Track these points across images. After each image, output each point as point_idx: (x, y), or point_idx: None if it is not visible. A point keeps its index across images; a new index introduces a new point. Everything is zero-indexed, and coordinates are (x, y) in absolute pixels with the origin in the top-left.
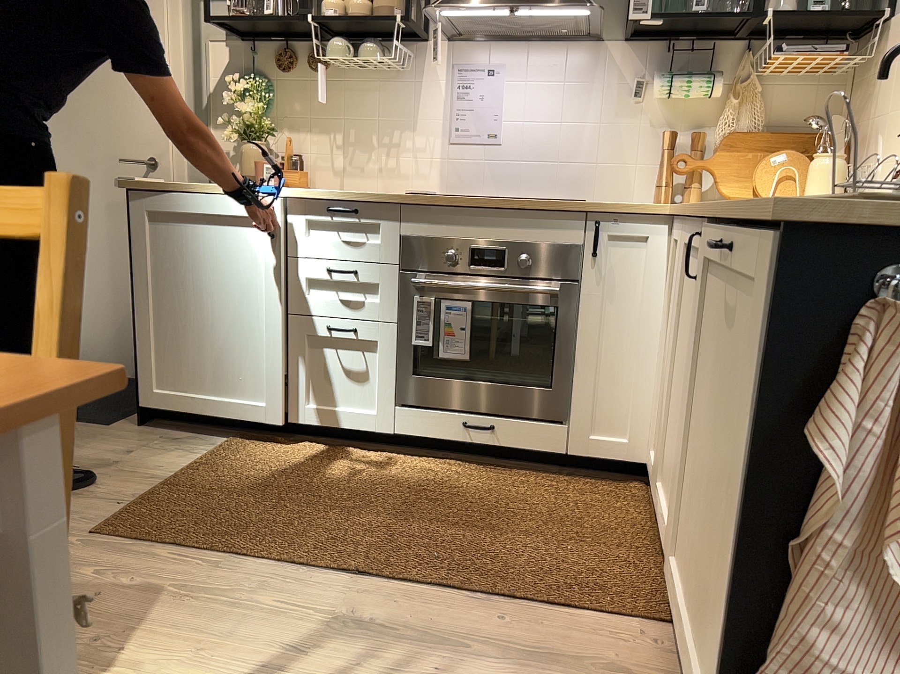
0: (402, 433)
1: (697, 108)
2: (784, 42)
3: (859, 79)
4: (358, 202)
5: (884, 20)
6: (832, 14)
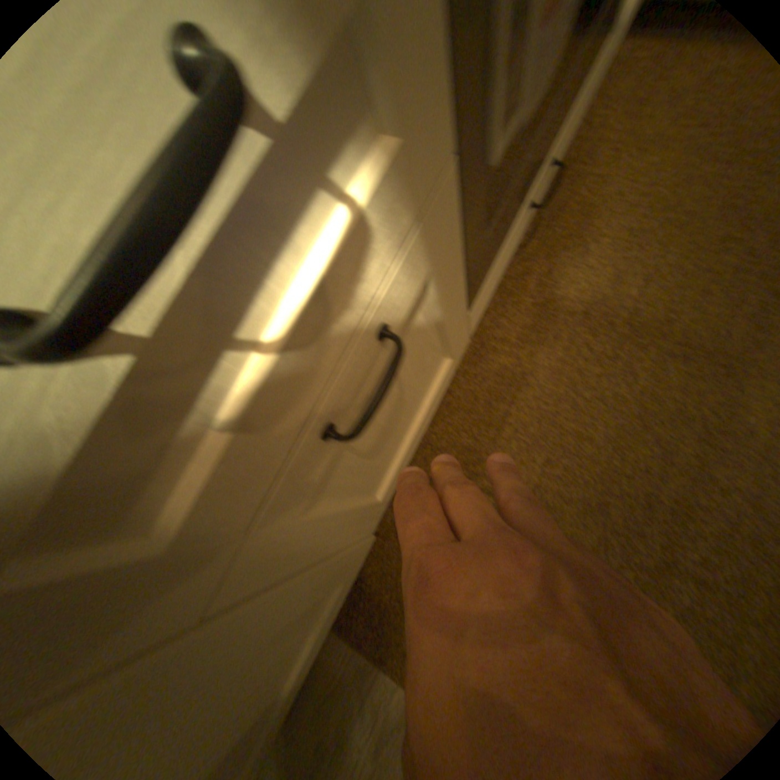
0: (474, 328)
1: None
2: None
3: None
4: None
5: None
6: None
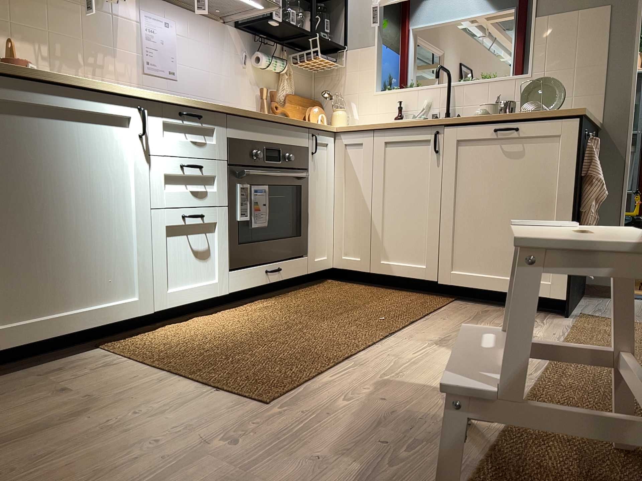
0: (233, 289)
1: (268, 78)
2: (293, 50)
3: (323, 75)
4: (202, 110)
5: (341, 51)
6: (330, 43)
